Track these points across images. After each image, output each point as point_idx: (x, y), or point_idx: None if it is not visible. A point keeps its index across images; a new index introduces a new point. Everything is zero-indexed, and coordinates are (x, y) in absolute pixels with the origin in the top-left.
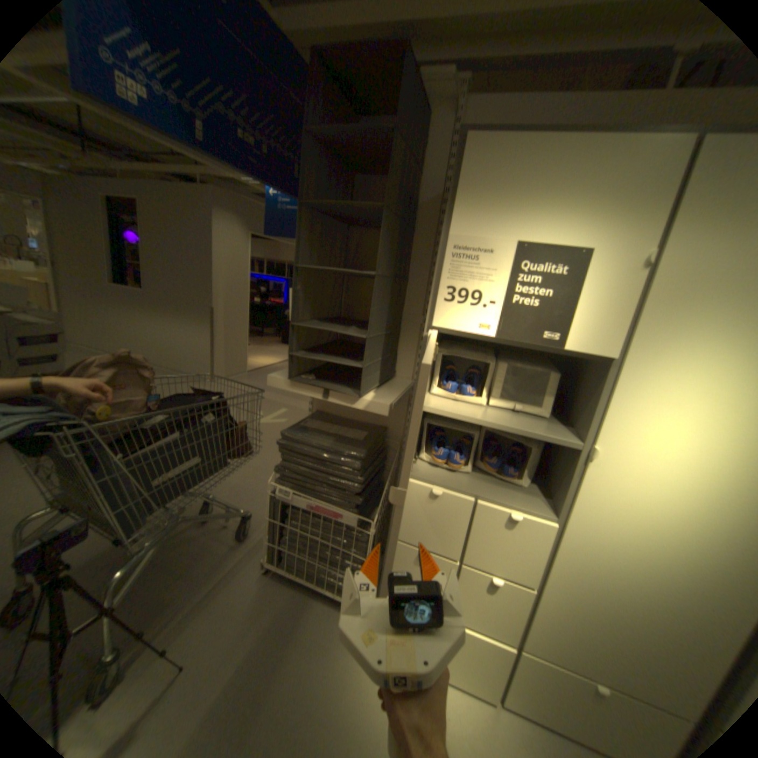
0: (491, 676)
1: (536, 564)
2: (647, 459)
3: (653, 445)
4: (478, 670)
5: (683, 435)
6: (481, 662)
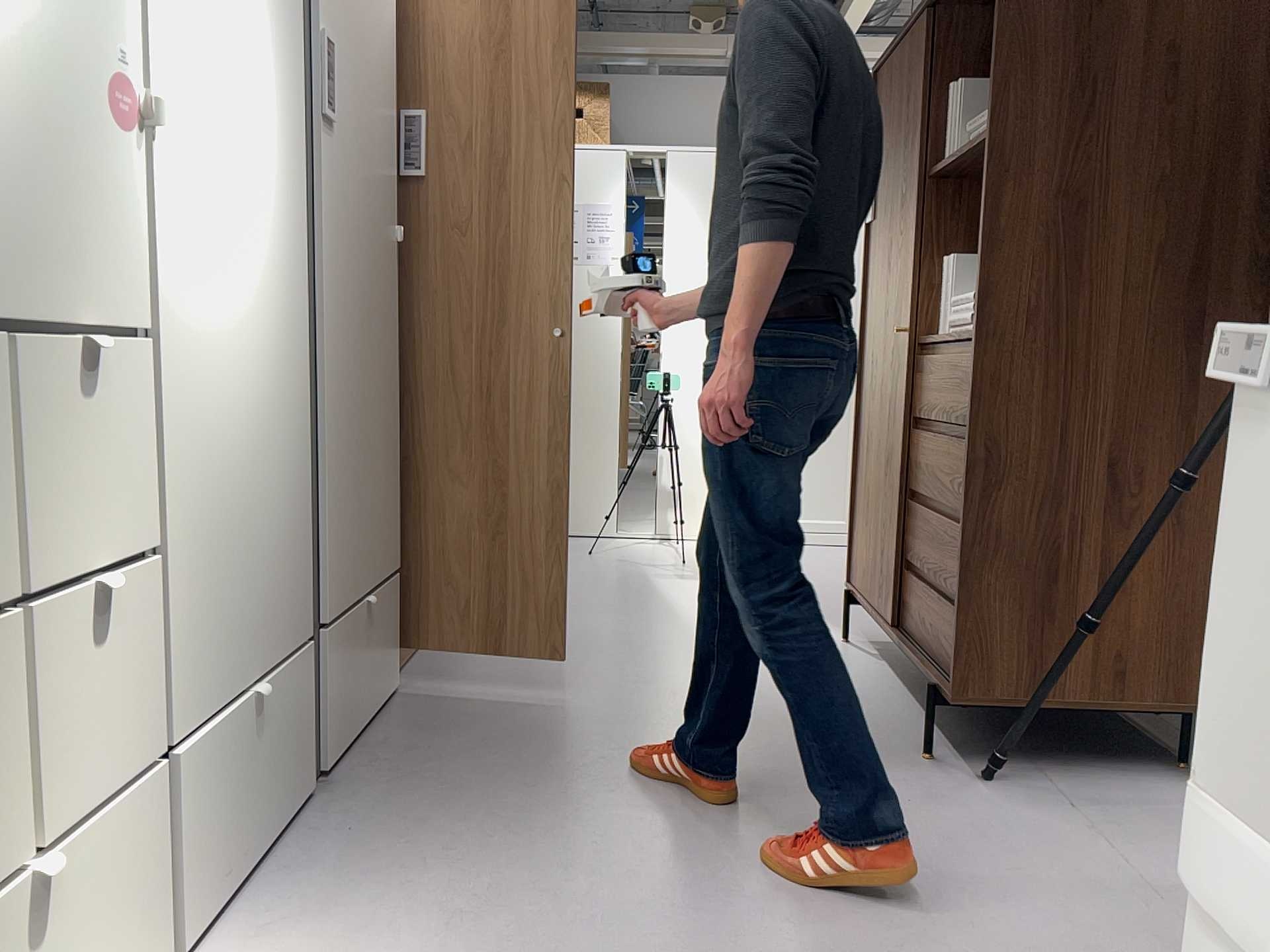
0: (139, 911)
1: (132, 473)
2: (193, 121)
3: (192, 85)
4: (117, 934)
5: (211, 63)
6: (116, 898)
